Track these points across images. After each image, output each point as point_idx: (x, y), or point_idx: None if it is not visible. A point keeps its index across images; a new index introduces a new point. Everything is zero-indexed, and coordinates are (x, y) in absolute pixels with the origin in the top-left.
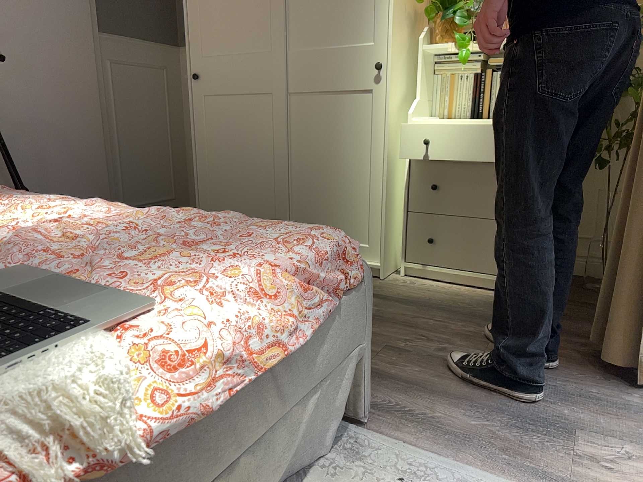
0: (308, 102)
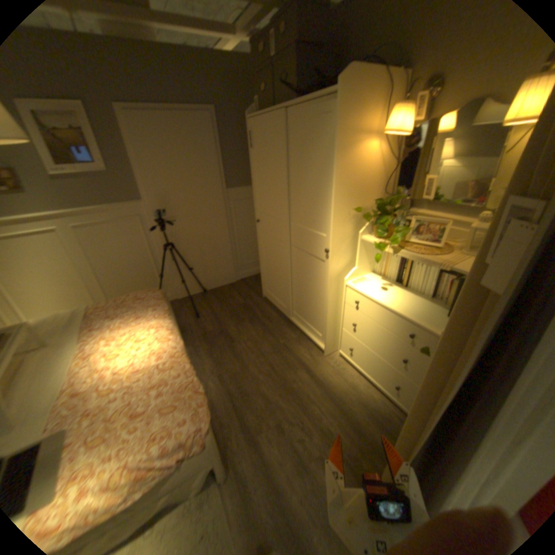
0: (298, 253)
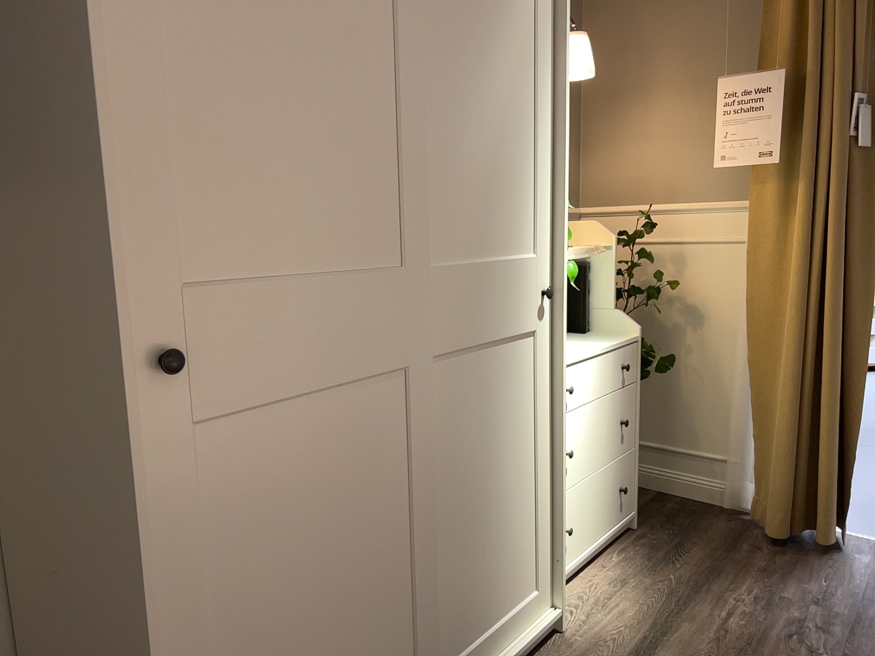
0: (456, 367)
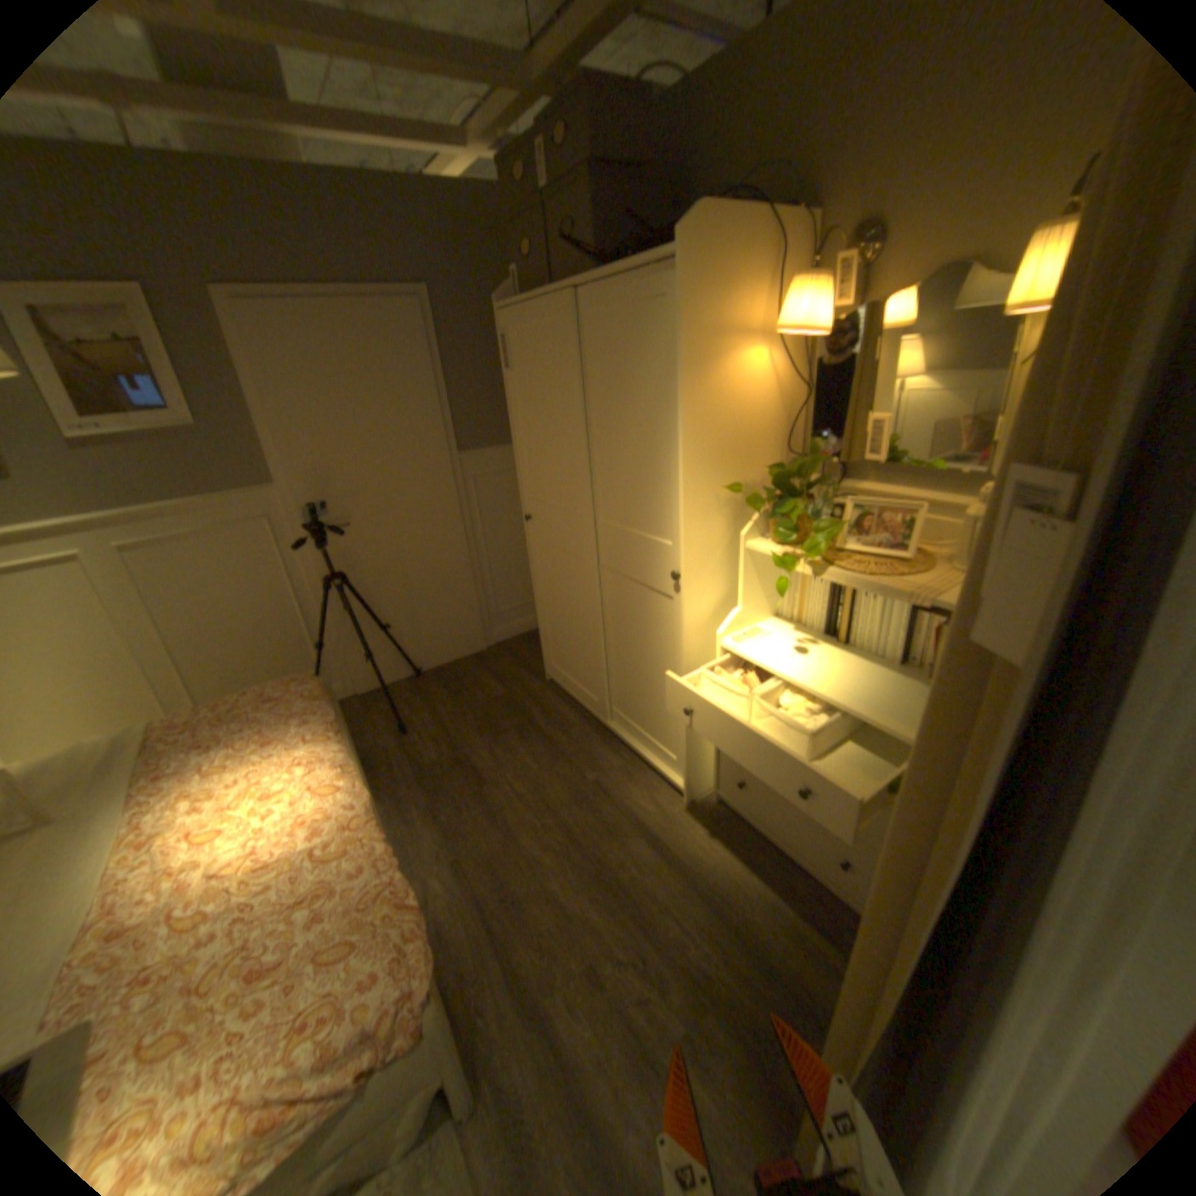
0: (617, 582)
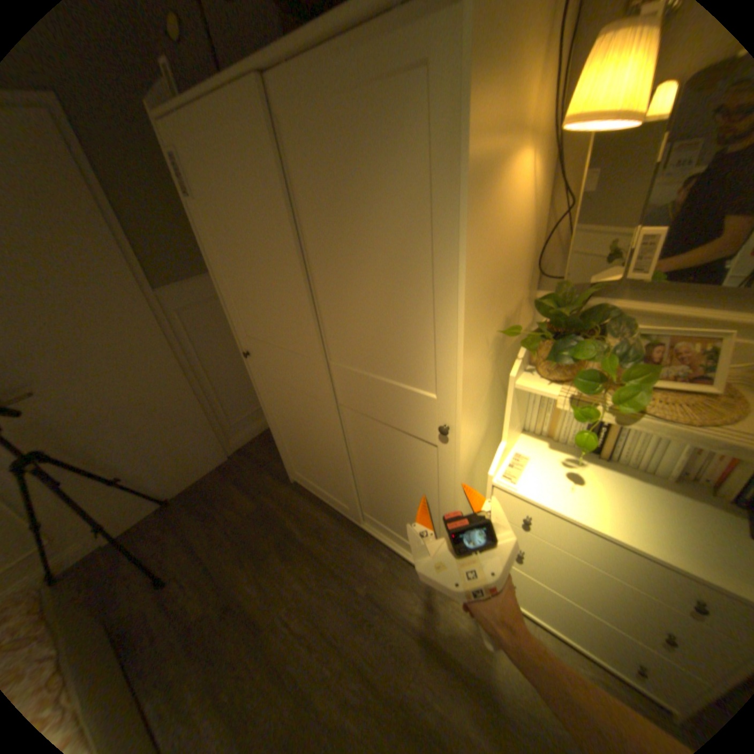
0: (361, 420)
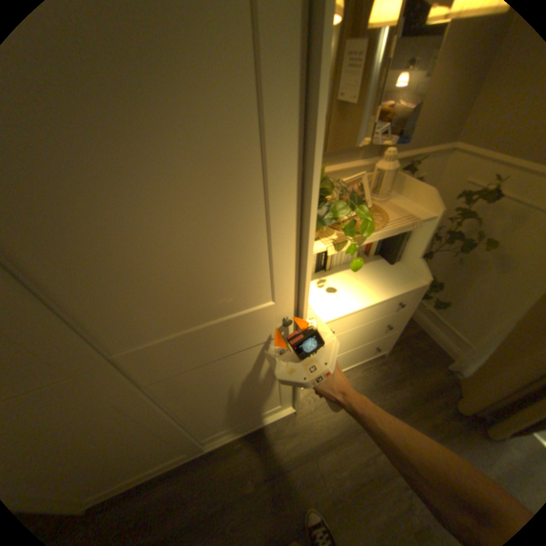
0: (182, 380)
